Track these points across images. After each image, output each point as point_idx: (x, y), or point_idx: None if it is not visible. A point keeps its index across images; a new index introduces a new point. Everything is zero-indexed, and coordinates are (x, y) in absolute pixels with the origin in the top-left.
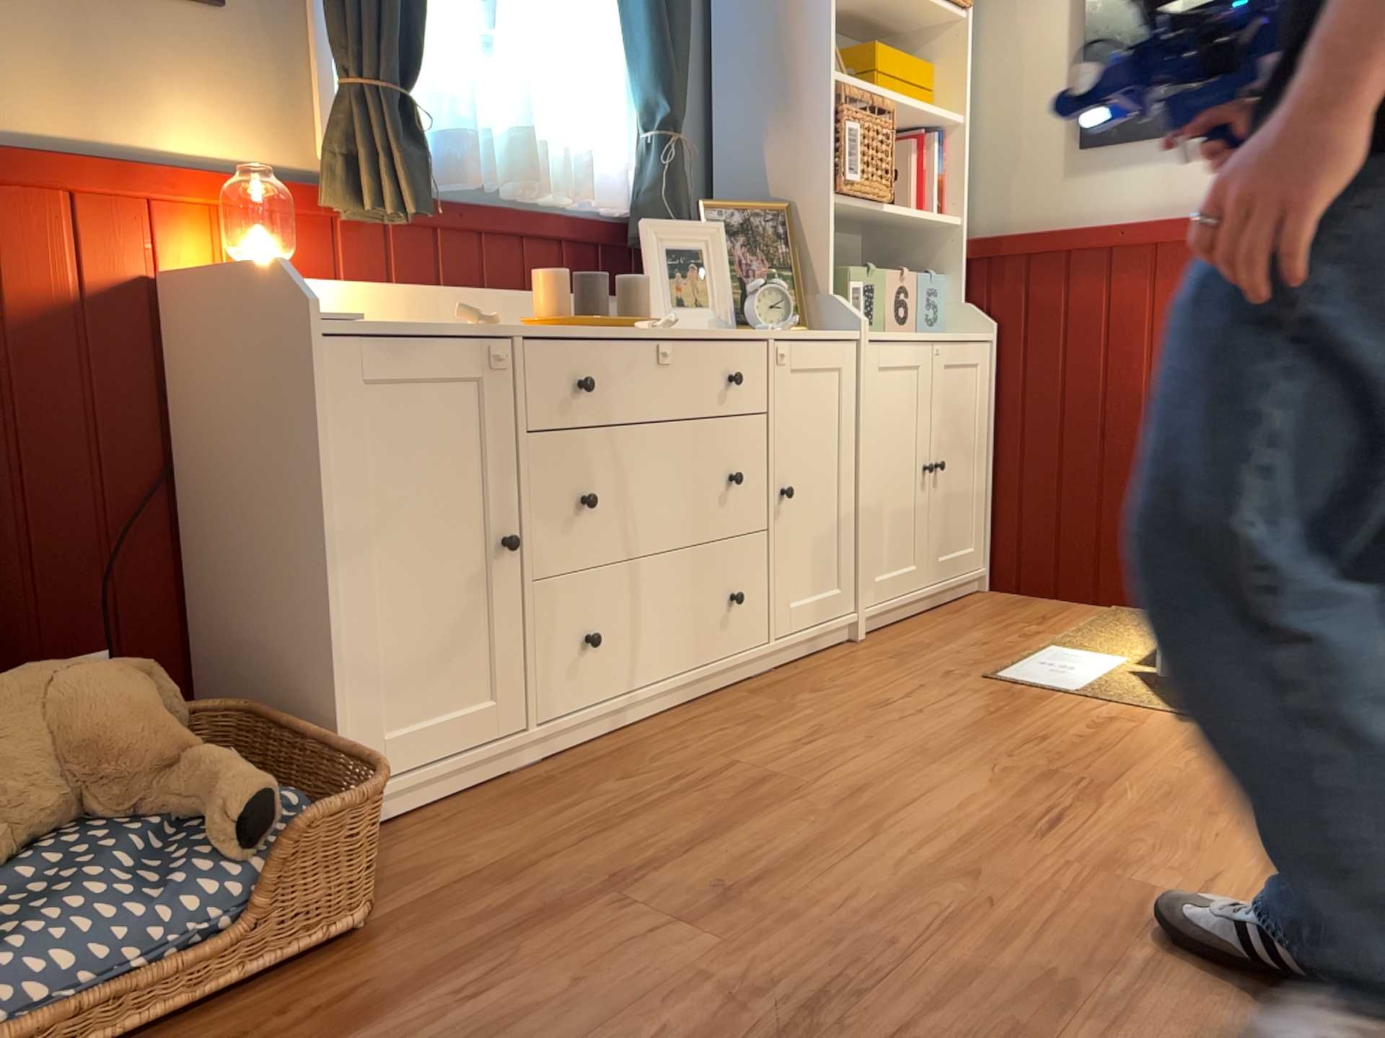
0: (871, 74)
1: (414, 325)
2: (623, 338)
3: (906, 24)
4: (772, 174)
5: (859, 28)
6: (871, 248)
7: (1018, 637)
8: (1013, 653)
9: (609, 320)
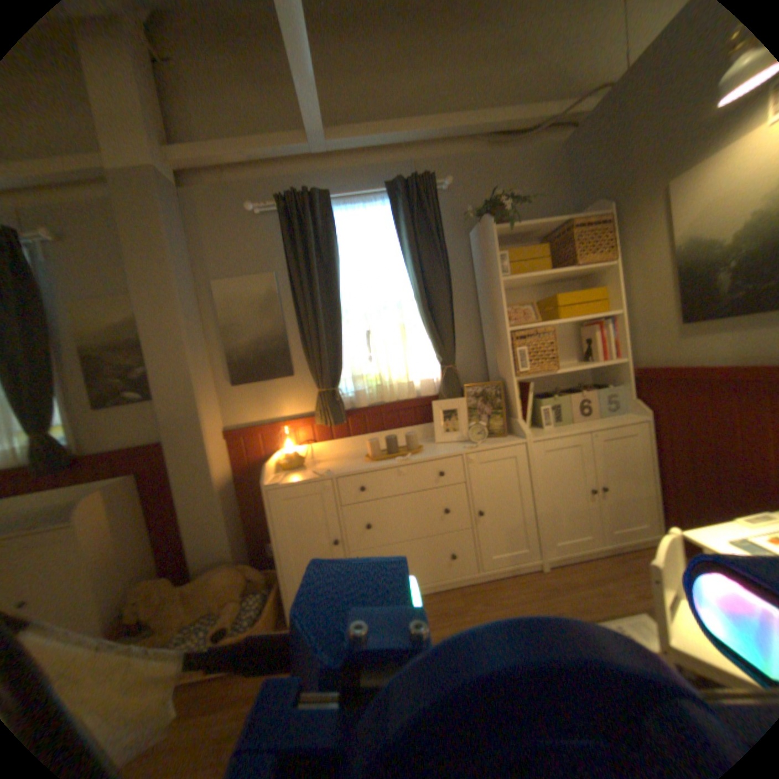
0: (556, 307)
1: (304, 476)
2: (381, 468)
3: (587, 272)
4: (499, 367)
5: (565, 279)
6: (593, 369)
7: (635, 597)
8: (614, 612)
9: (388, 456)
